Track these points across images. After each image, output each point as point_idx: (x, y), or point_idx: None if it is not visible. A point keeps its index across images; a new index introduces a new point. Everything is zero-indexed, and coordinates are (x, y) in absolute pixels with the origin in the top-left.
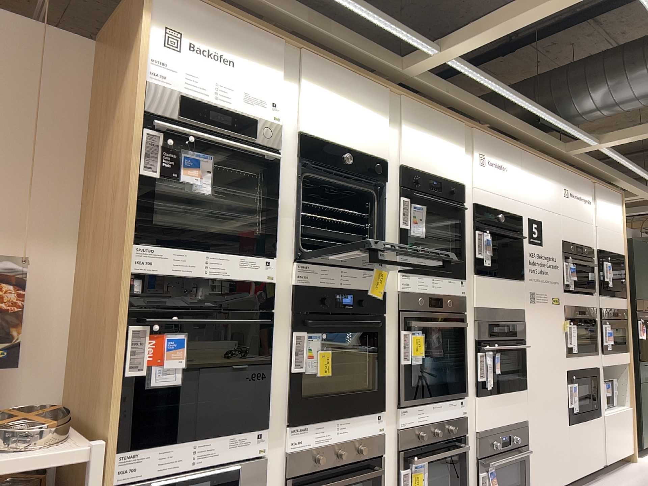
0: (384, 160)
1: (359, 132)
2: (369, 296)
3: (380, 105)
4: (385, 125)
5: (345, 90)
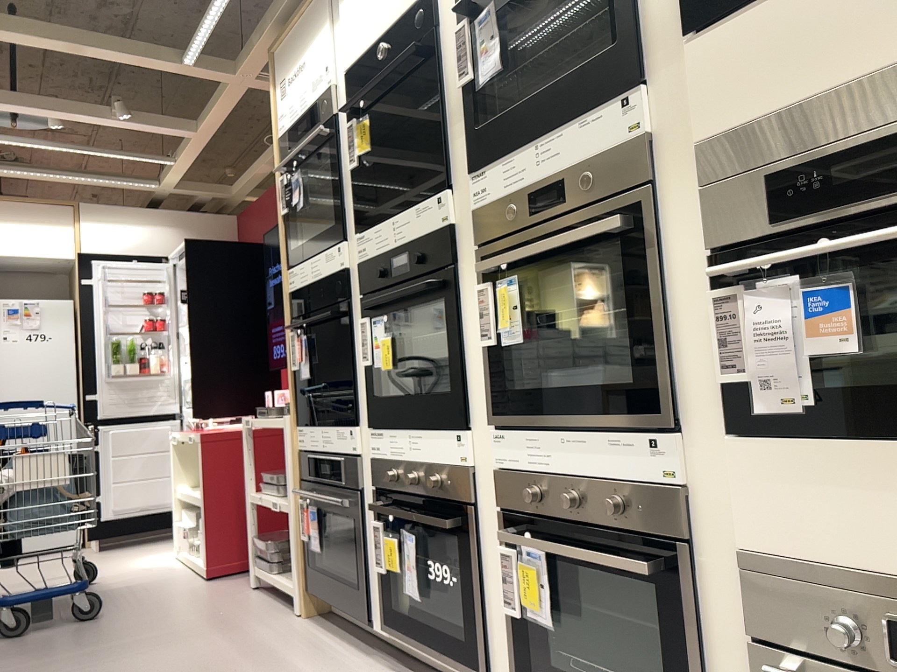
0: None
1: None
2: (426, 244)
3: None
4: None
5: None
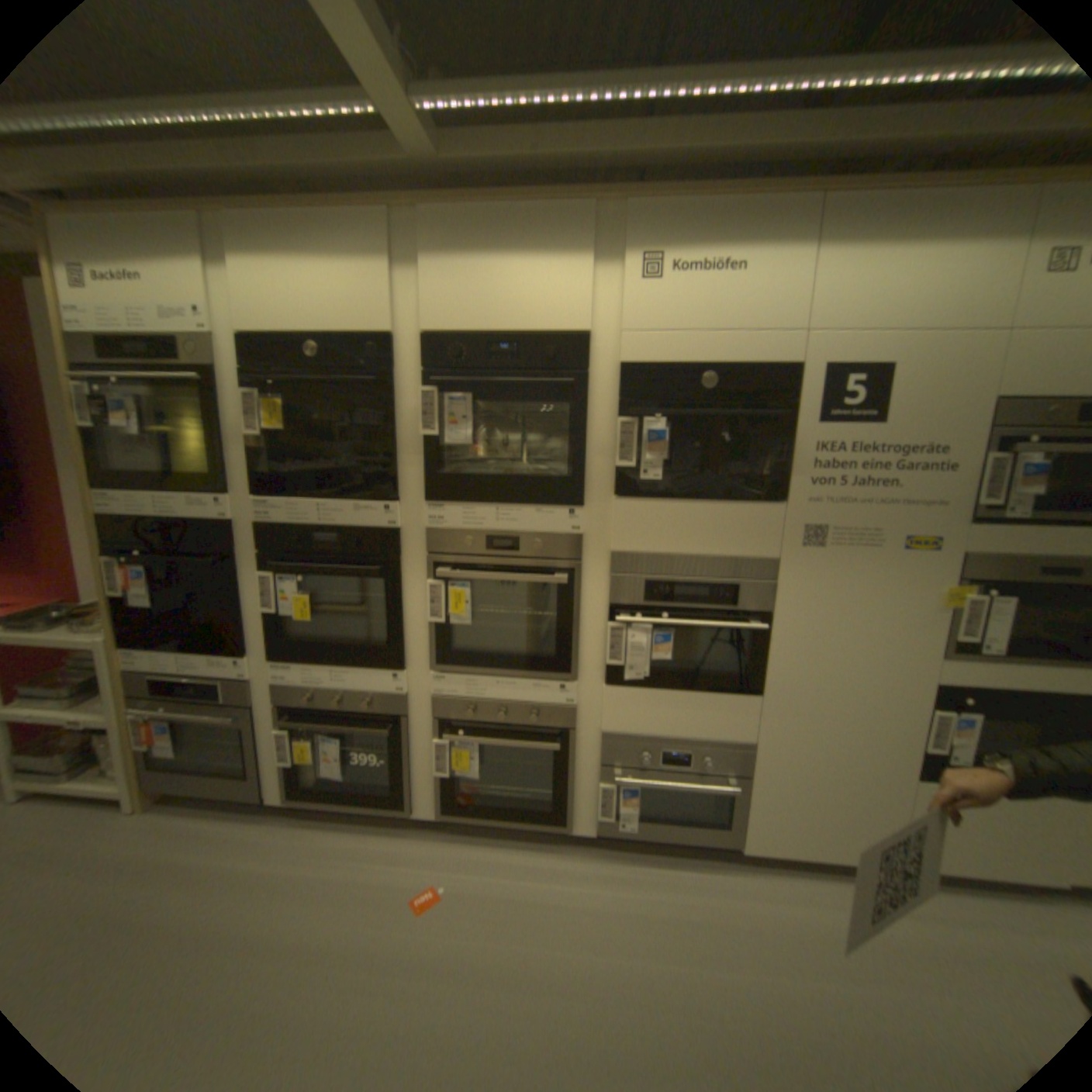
0: (386, 331)
1: (330, 300)
2: (368, 538)
3: (370, 236)
4: (384, 268)
5: (296, 237)
